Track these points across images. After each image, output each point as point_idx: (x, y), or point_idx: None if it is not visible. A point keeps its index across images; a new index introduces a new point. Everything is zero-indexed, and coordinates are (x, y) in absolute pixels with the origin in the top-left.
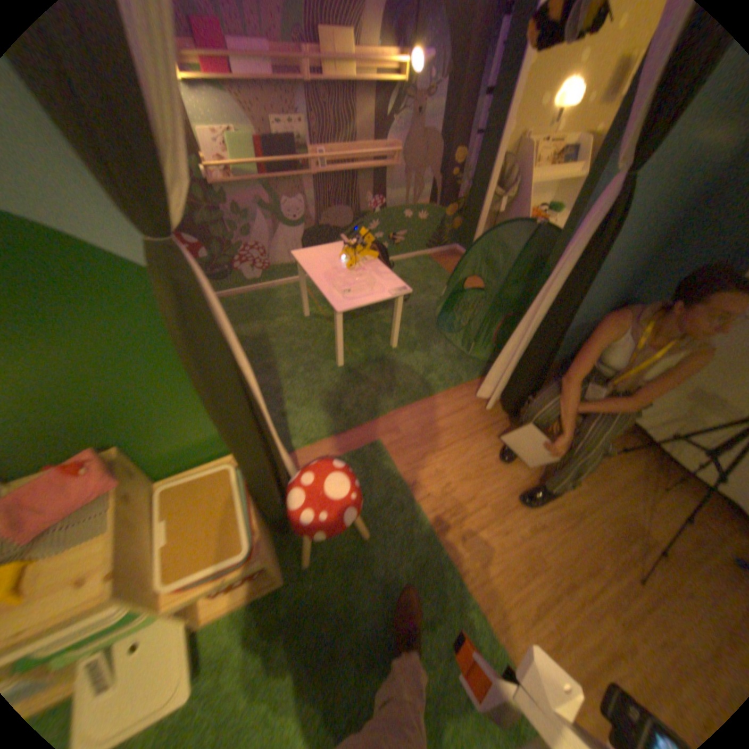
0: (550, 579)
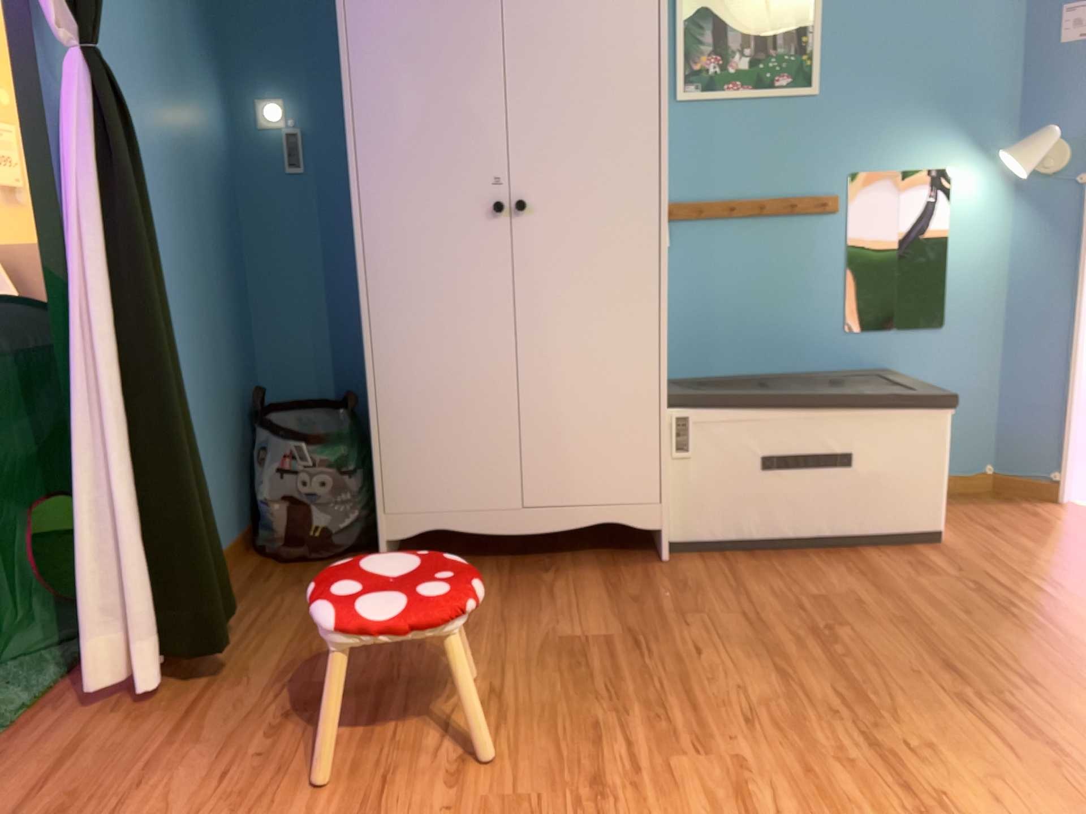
0: (535, 813)
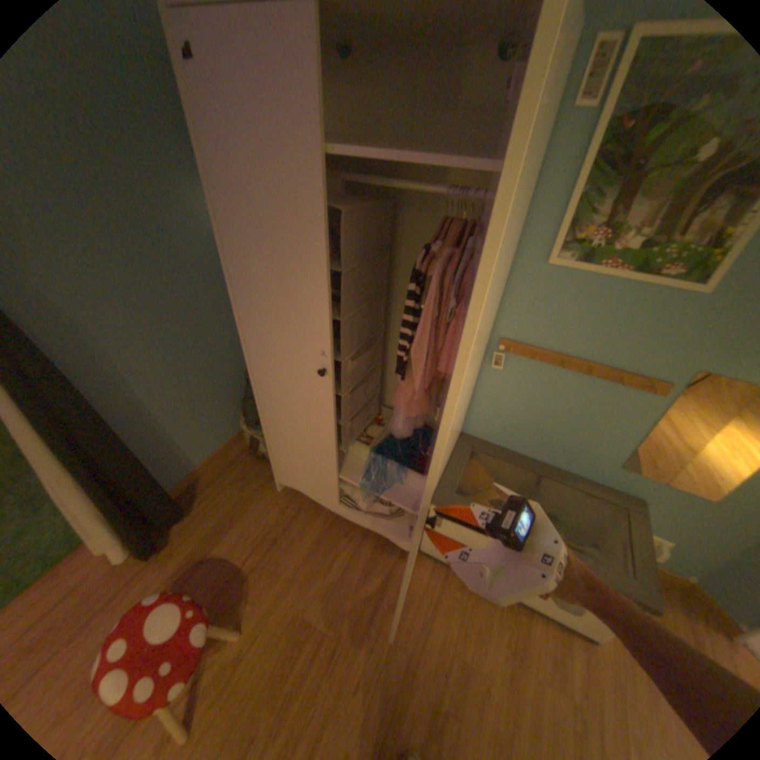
0: None
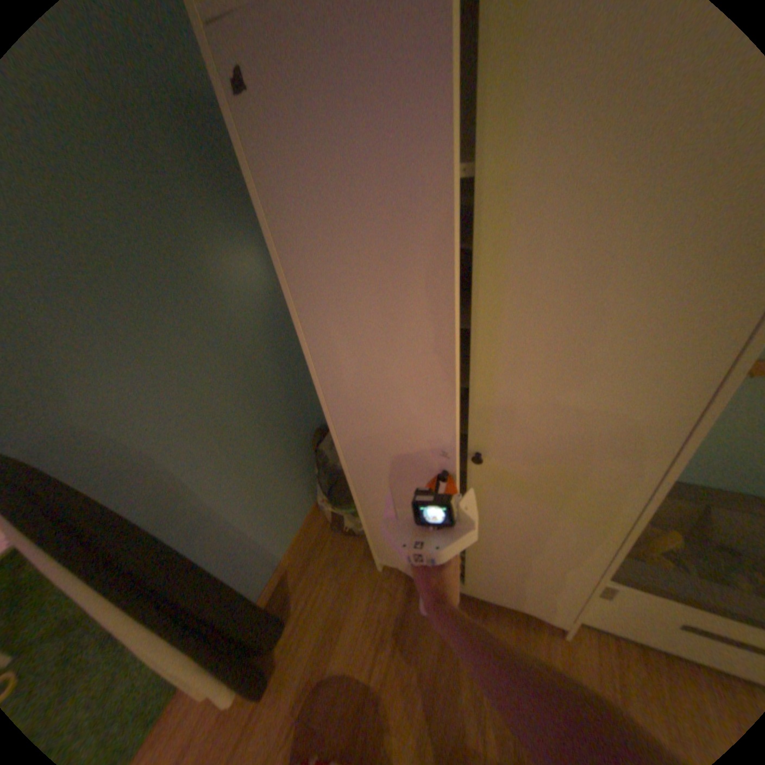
0: None
